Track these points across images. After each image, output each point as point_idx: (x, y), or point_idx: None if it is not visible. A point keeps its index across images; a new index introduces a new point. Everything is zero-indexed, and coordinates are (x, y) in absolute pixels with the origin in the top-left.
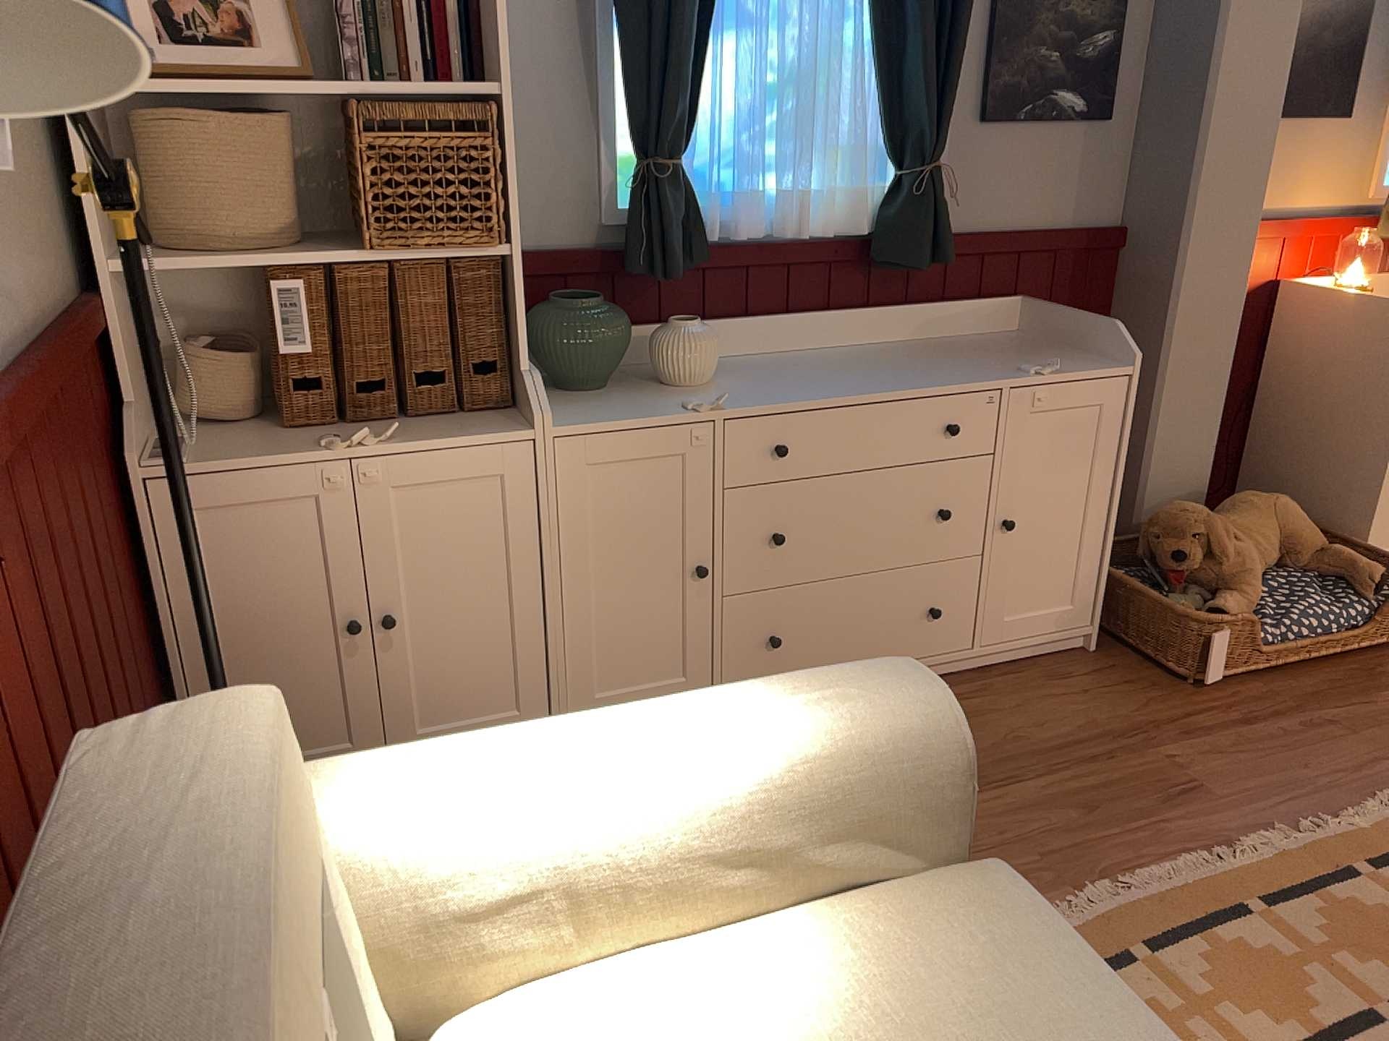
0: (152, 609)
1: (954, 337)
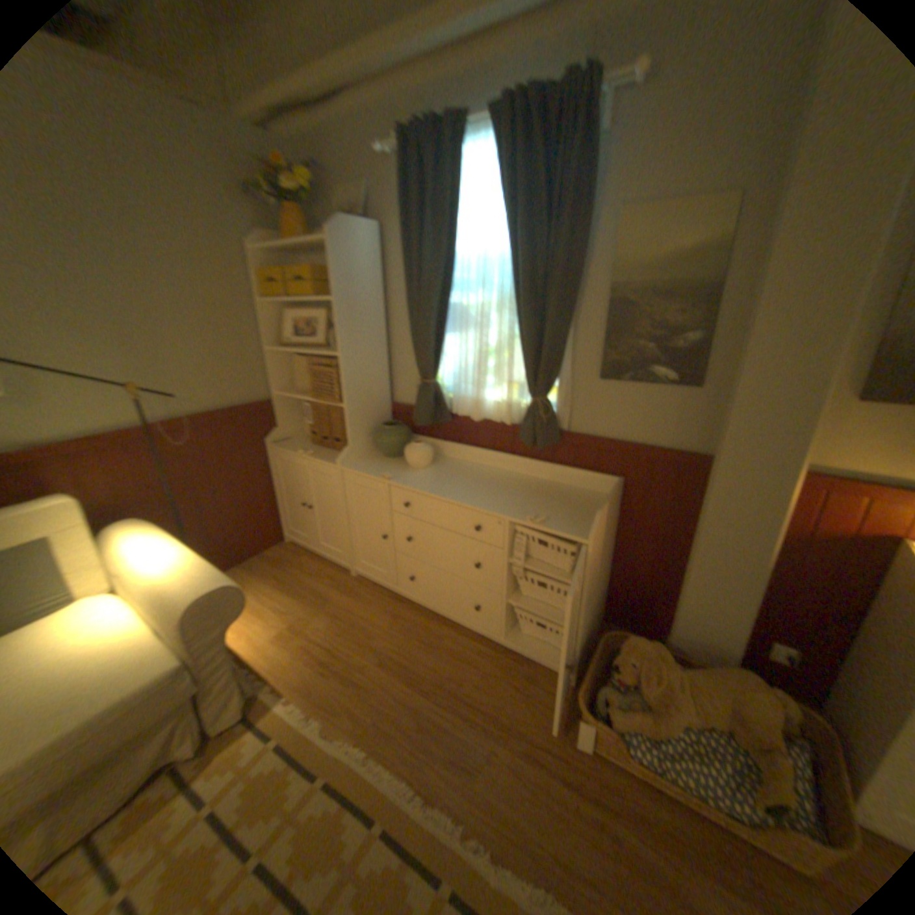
0: (270, 479)
1: (572, 487)
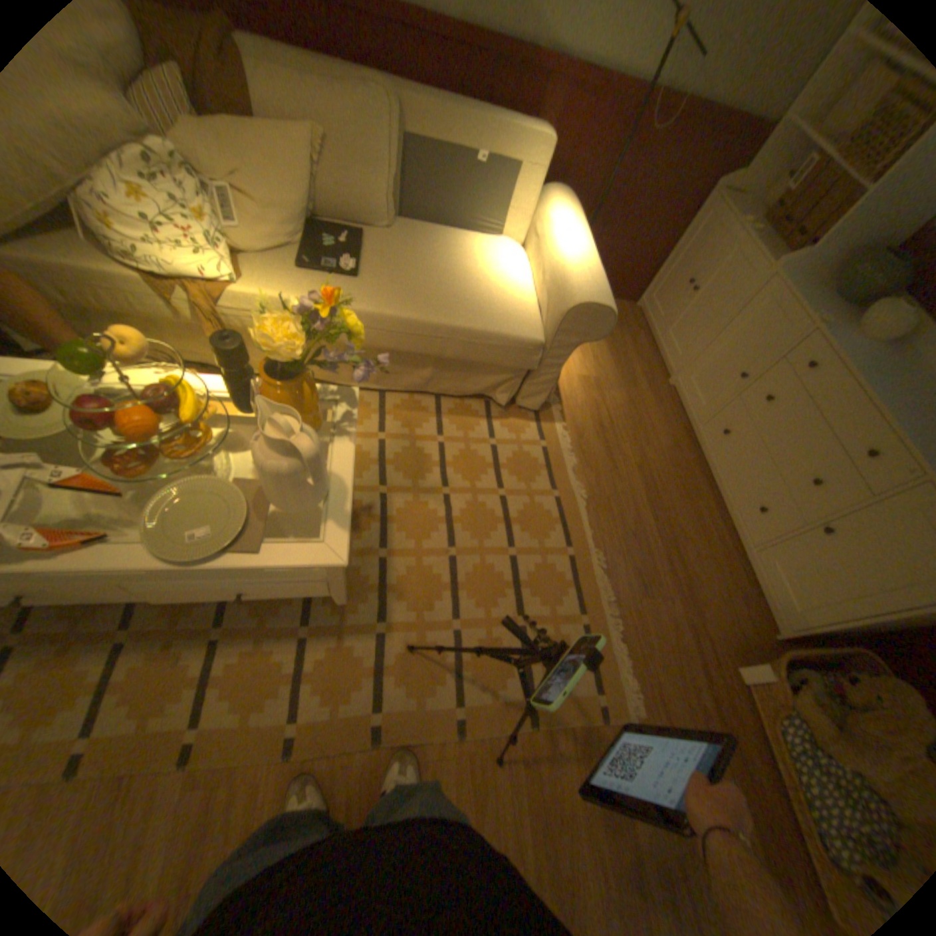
0: (683, 234)
1: None
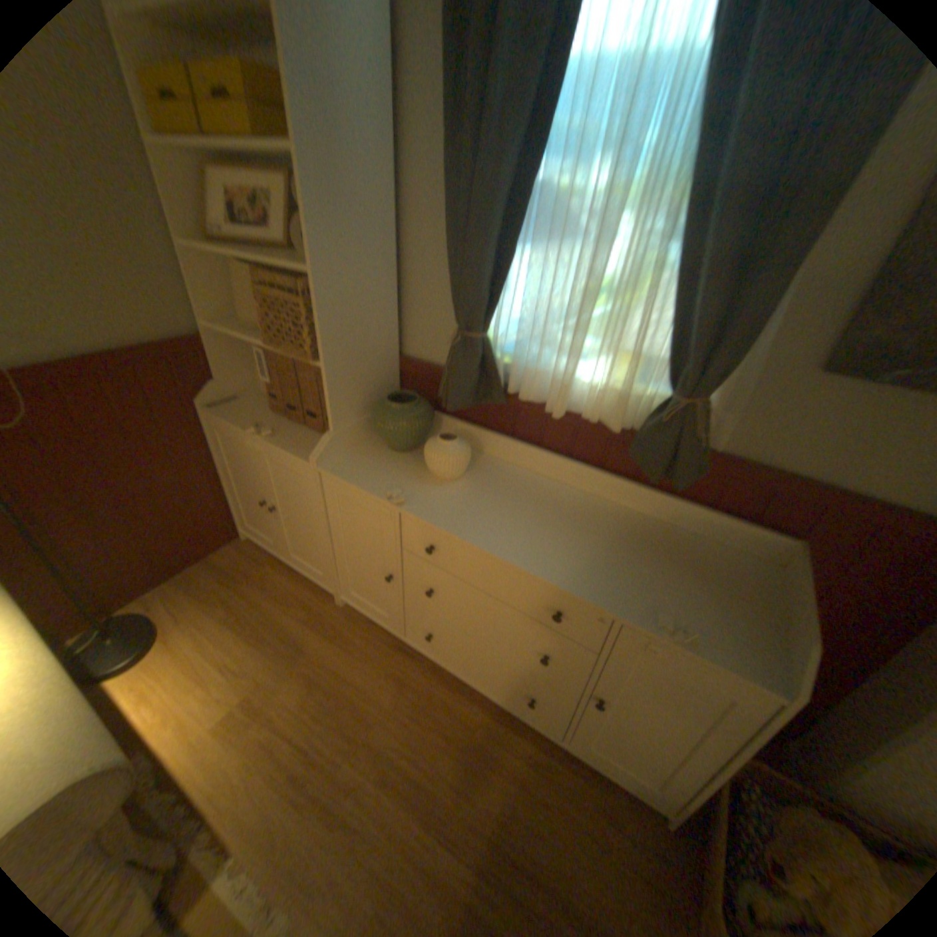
0: (213, 460)
1: (706, 539)
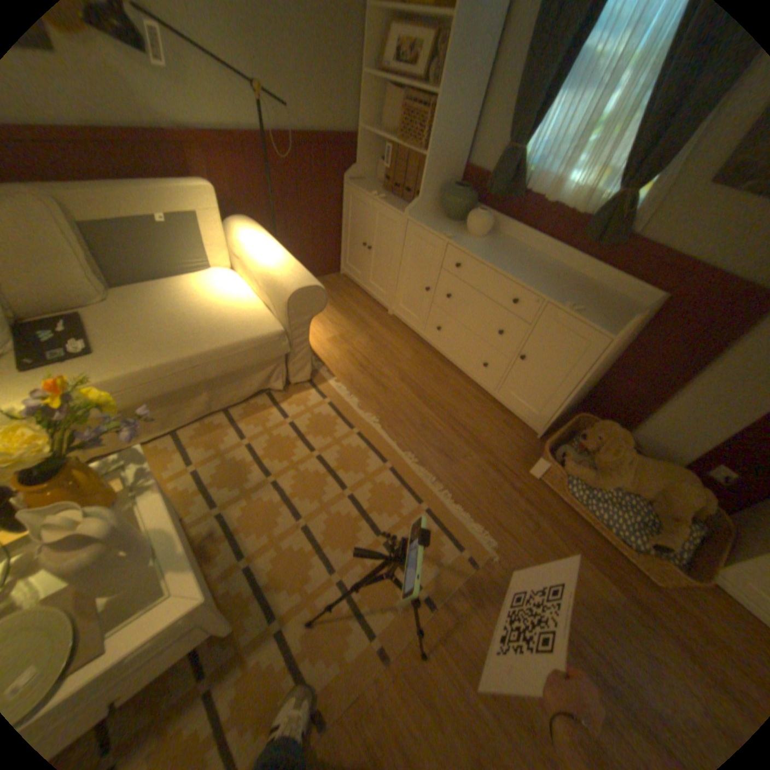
0: (341, 216)
1: (613, 292)
